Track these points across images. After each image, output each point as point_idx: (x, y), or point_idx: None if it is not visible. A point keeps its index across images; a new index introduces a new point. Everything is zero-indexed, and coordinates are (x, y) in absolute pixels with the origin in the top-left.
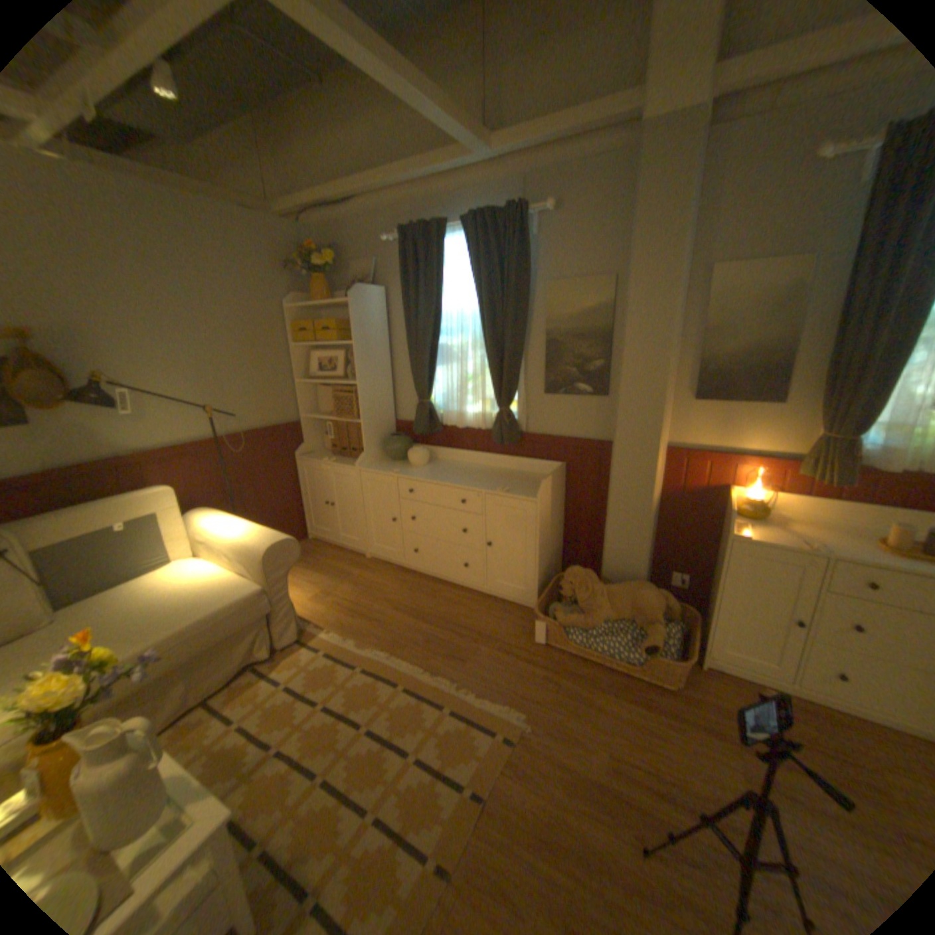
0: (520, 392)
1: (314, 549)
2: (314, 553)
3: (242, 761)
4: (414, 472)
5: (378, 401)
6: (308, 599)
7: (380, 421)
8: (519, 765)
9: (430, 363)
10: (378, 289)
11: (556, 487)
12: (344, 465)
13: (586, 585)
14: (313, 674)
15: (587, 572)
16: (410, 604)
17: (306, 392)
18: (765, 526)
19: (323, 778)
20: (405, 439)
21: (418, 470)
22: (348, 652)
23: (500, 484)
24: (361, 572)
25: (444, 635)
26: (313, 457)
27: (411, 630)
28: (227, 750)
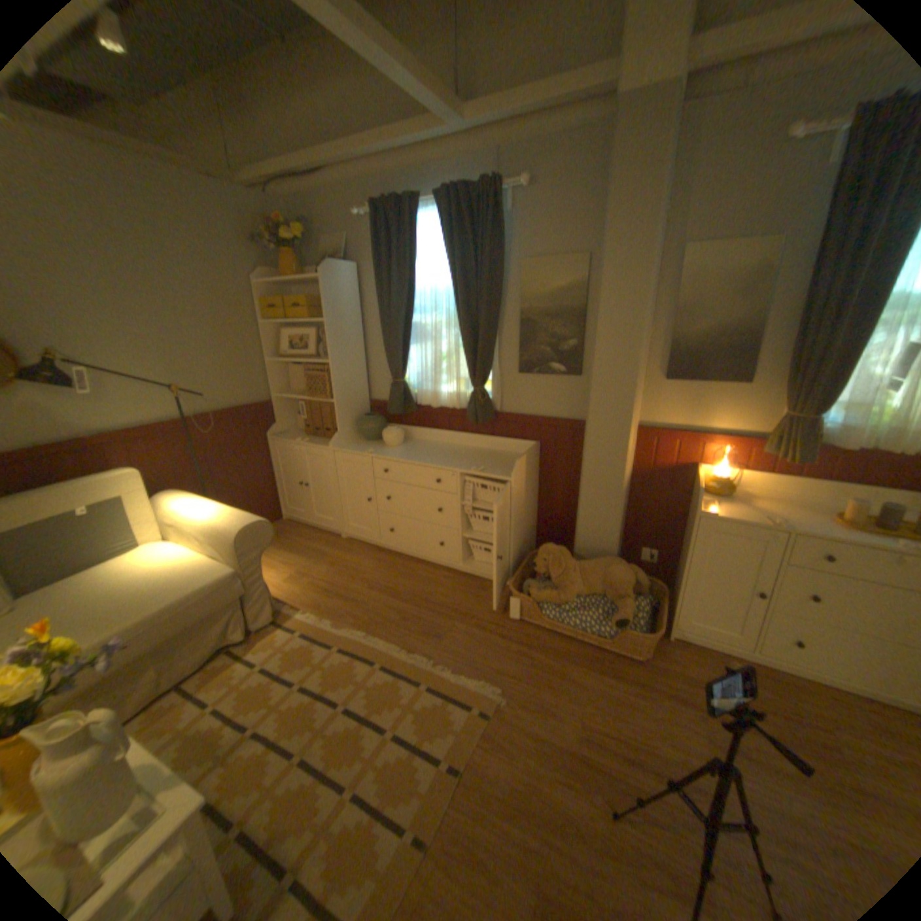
0: (495, 371)
1: (290, 530)
2: (289, 534)
3: (218, 744)
4: (389, 452)
5: (352, 381)
6: (284, 580)
7: (354, 401)
8: (495, 738)
9: (404, 342)
10: (350, 266)
11: (530, 466)
12: (318, 445)
13: (559, 562)
14: (289, 655)
15: (560, 549)
16: (387, 583)
17: (278, 371)
18: (731, 502)
19: (301, 758)
20: (380, 419)
21: (393, 450)
22: (325, 632)
23: (475, 464)
24: (337, 553)
25: (421, 613)
26: (286, 437)
27: (388, 609)
28: (202, 734)
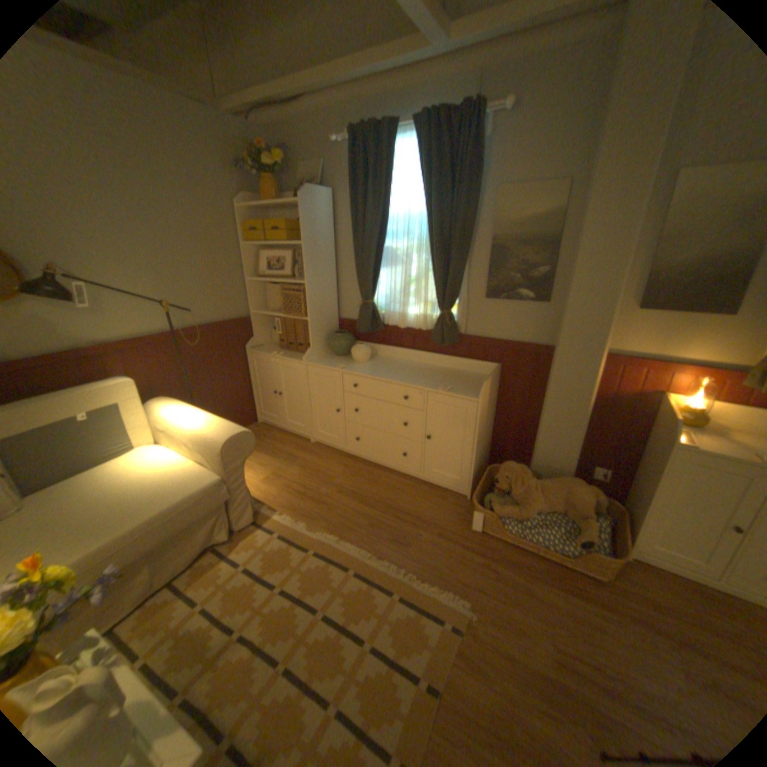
0: (463, 295)
1: (264, 432)
2: (264, 436)
3: (208, 645)
4: (358, 368)
5: (324, 300)
6: (261, 480)
7: (326, 319)
8: (470, 656)
9: (375, 265)
10: (327, 191)
11: (493, 386)
12: (292, 359)
13: (522, 480)
14: (270, 556)
15: (522, 467)
16: (354, 488)
17: (256, 289)
18: (706, 434)
19: (286, 666)
20: (349, 336)
21: (362, 366)
22: (301, 534)
23: (441, 383)
24: (308, 456)
25: (388, 520)
26: (263, 350)
27: (357, 514)
28: (193, 633)
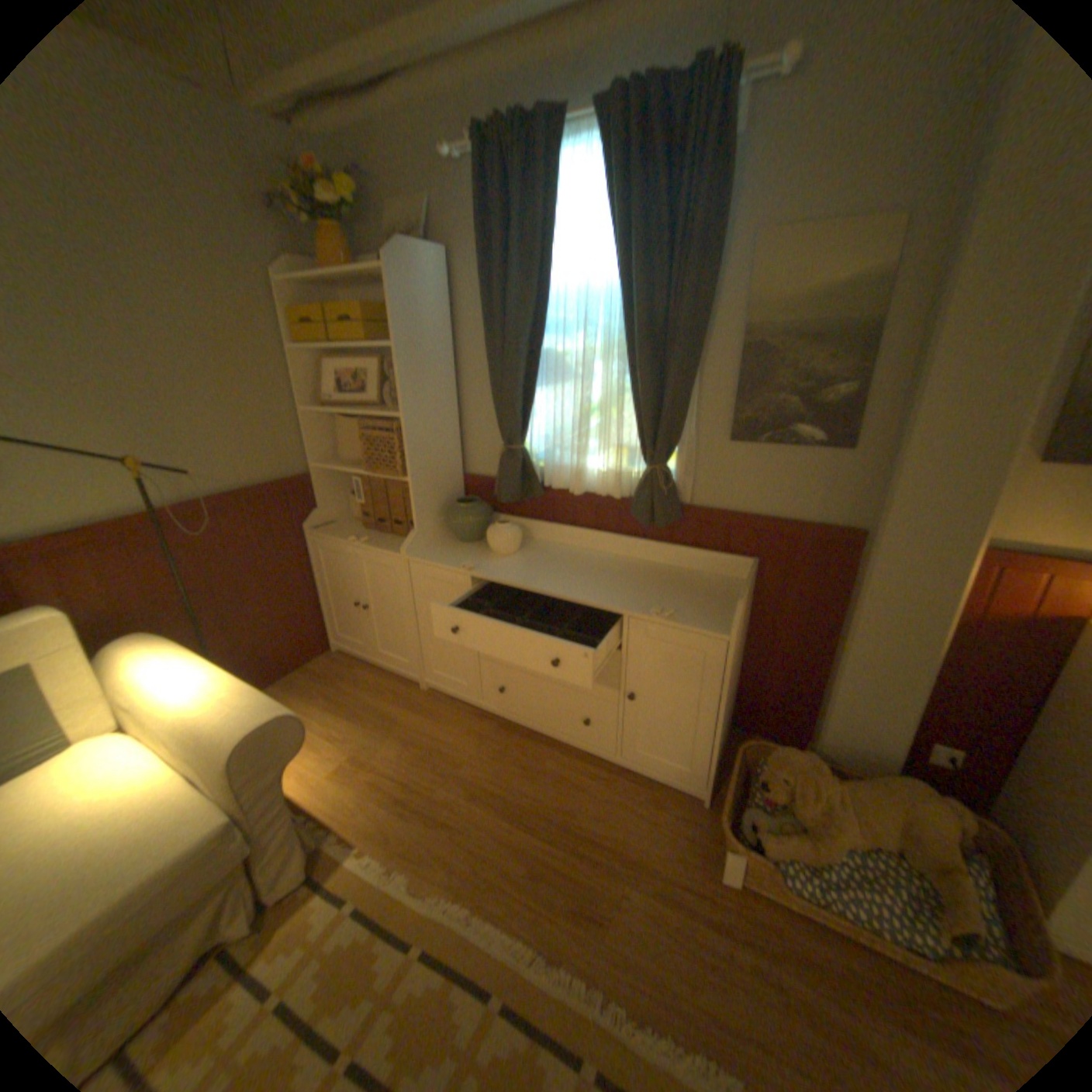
0: (688, 435)
1: (341, 671)
2: (340, 679)
3: None
4: (500, 566)
5: (437, 445)
6: (329, 774)
7: (441, 477)
8: None
9: (526, 382)
10: (436, 248)
11: (748, 602)
12: (383, 548)
13: (816, 788)
14: (334, 964)
15: (813, 760)
16: (498, 787)
17: (319, 426)
18: None
19: None
20: (482, 507)
21: (506, 562)
22: (398, 903)
23: (653, 598)
24: (415, 718)
25: (562, 860)
26: (333, 531)
27: (504, 848)
28: None
